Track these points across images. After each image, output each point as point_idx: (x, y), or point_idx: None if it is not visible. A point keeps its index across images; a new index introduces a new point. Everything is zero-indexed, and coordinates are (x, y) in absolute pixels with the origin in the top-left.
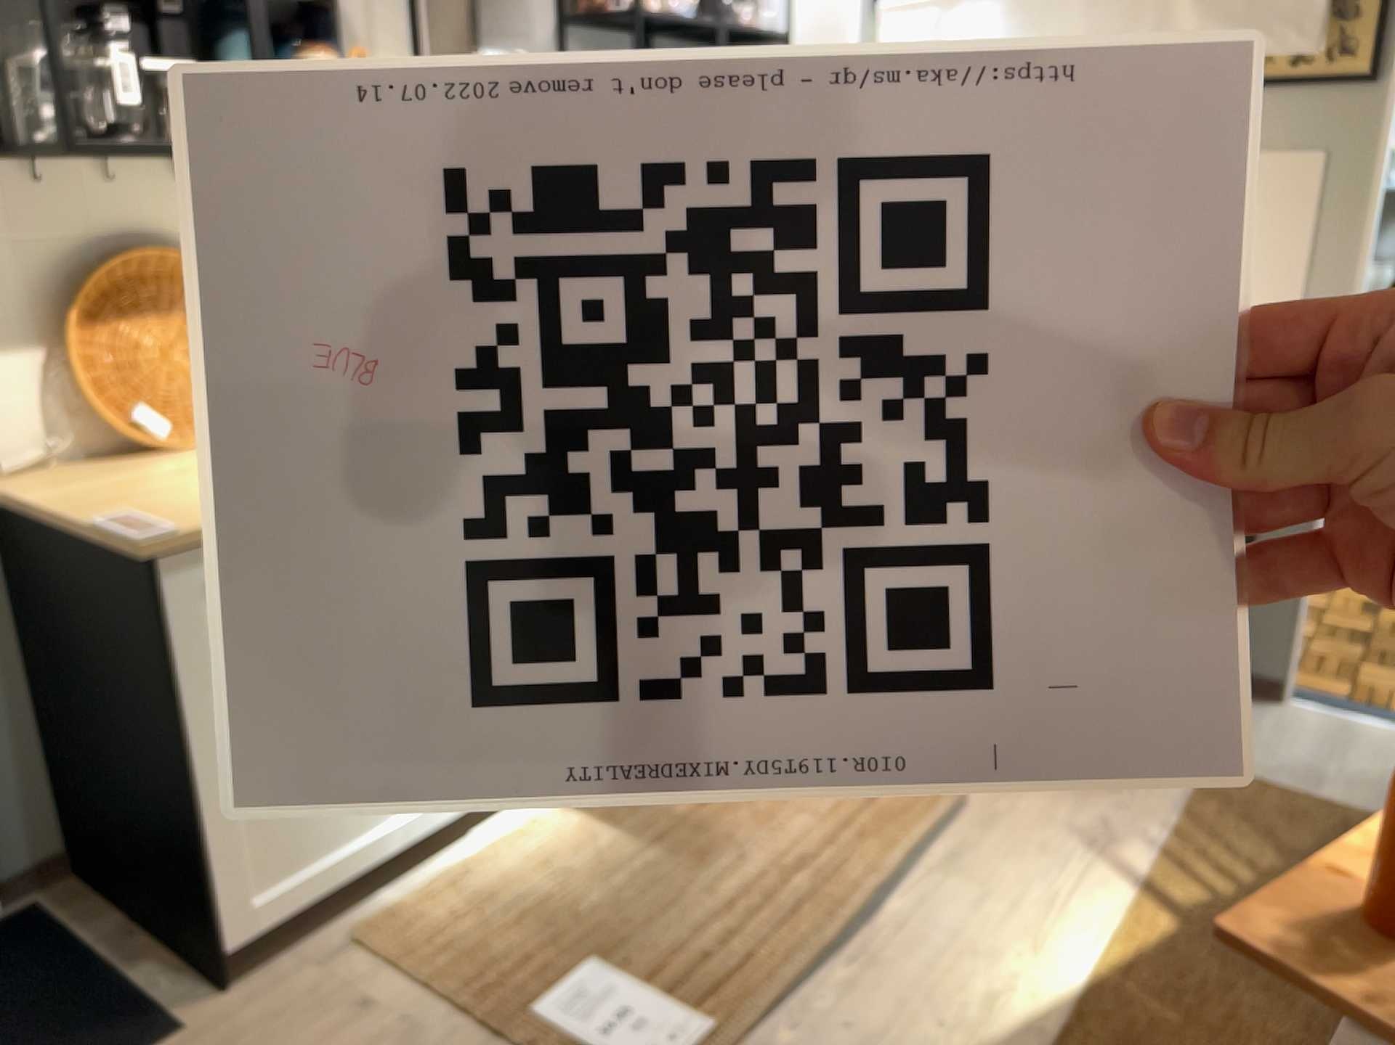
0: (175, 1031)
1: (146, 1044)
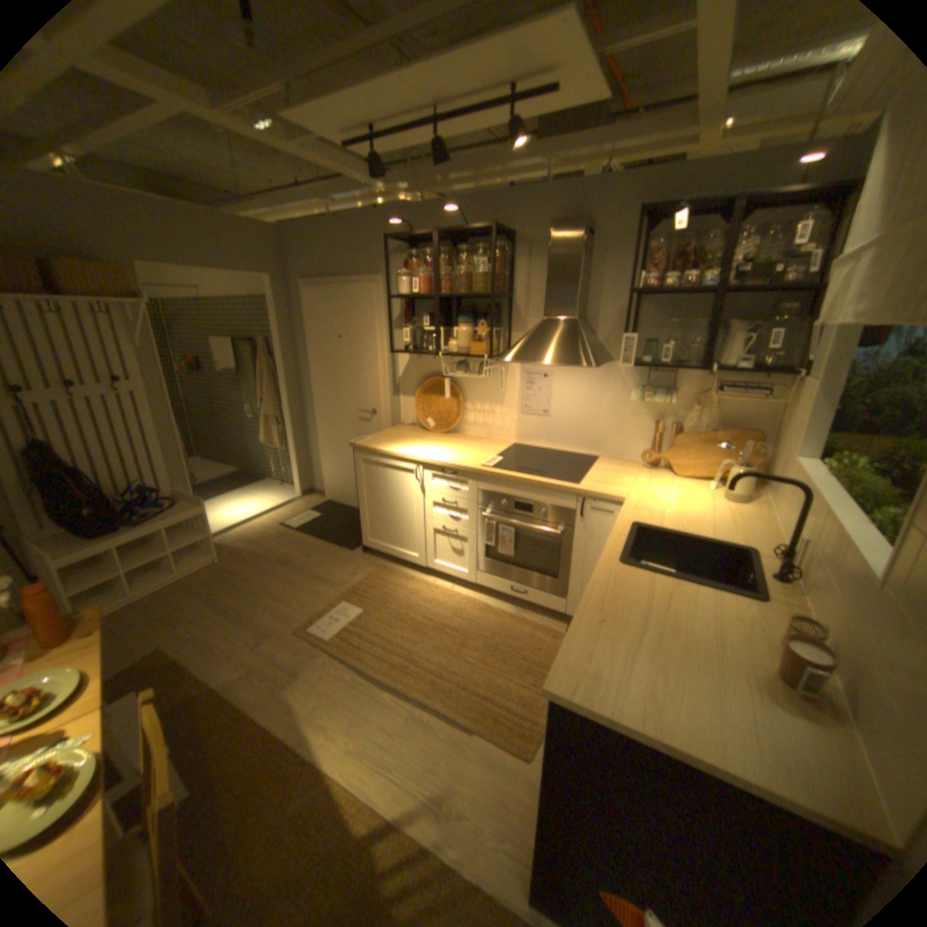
0: (352, 550)
1: (348, 548)
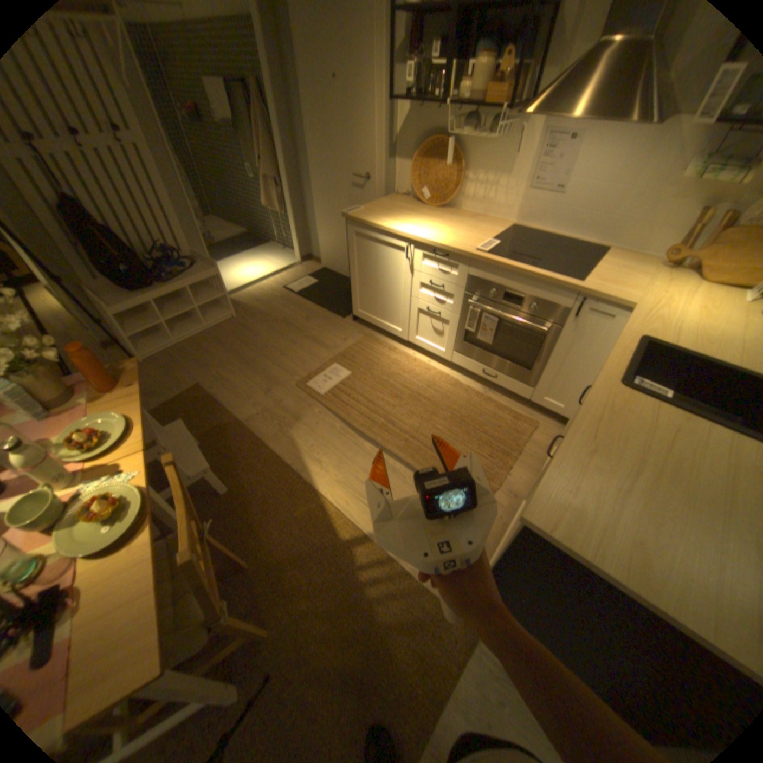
0: (343, 318)
1: (340, 315)
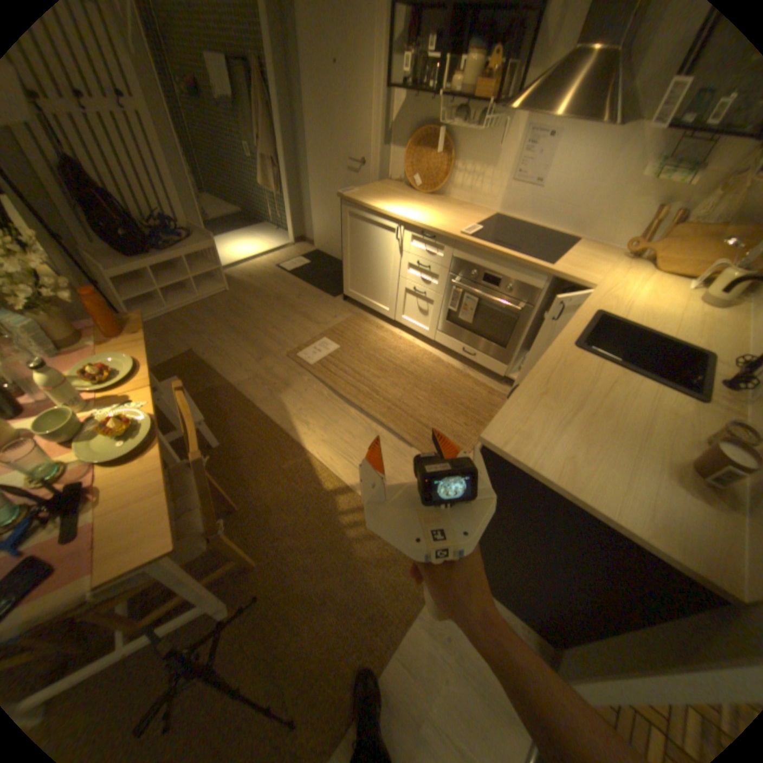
0: (334, 297)
1: (331, 295)
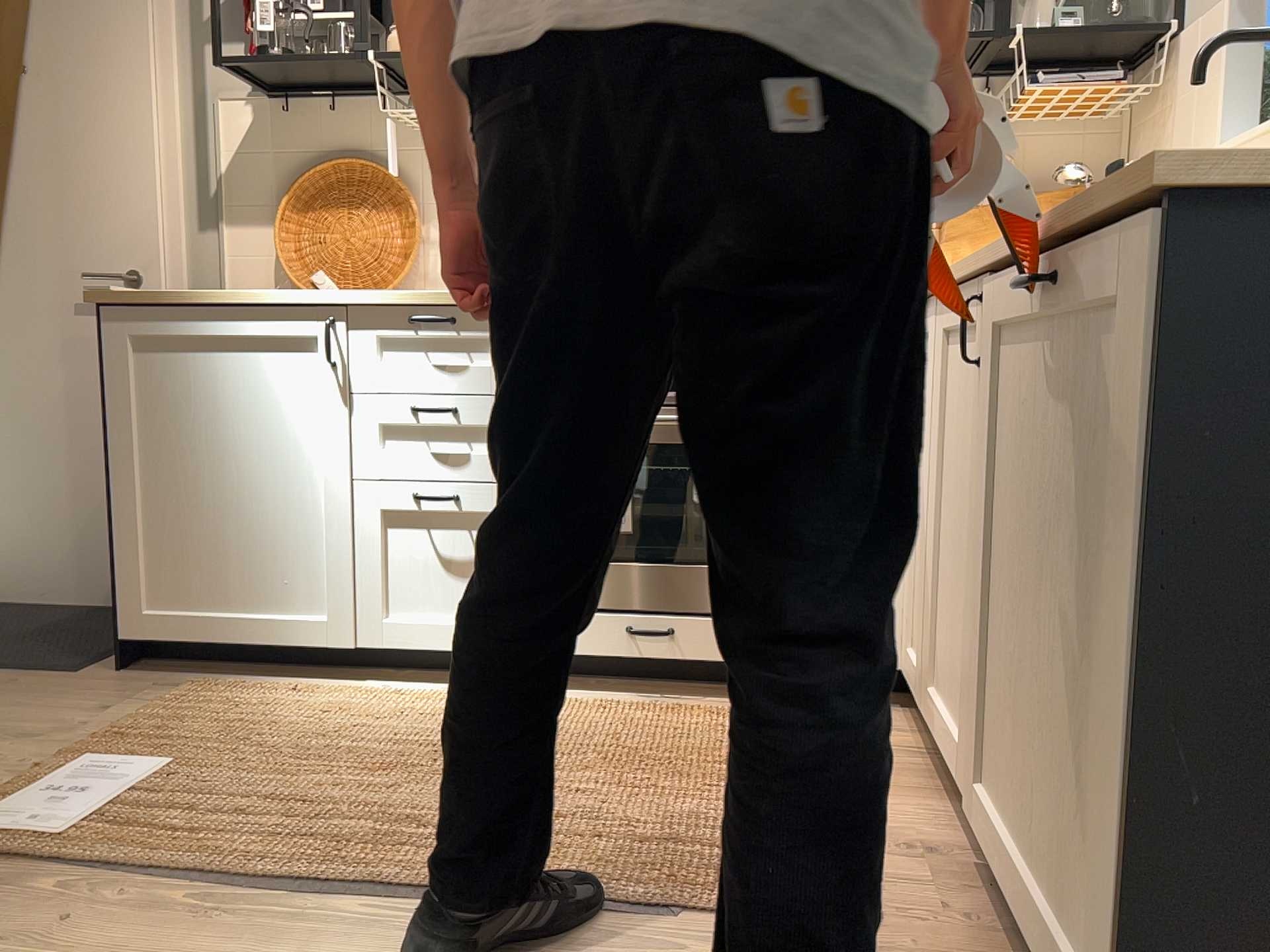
0: (75, 671)
1: (59, 668)
